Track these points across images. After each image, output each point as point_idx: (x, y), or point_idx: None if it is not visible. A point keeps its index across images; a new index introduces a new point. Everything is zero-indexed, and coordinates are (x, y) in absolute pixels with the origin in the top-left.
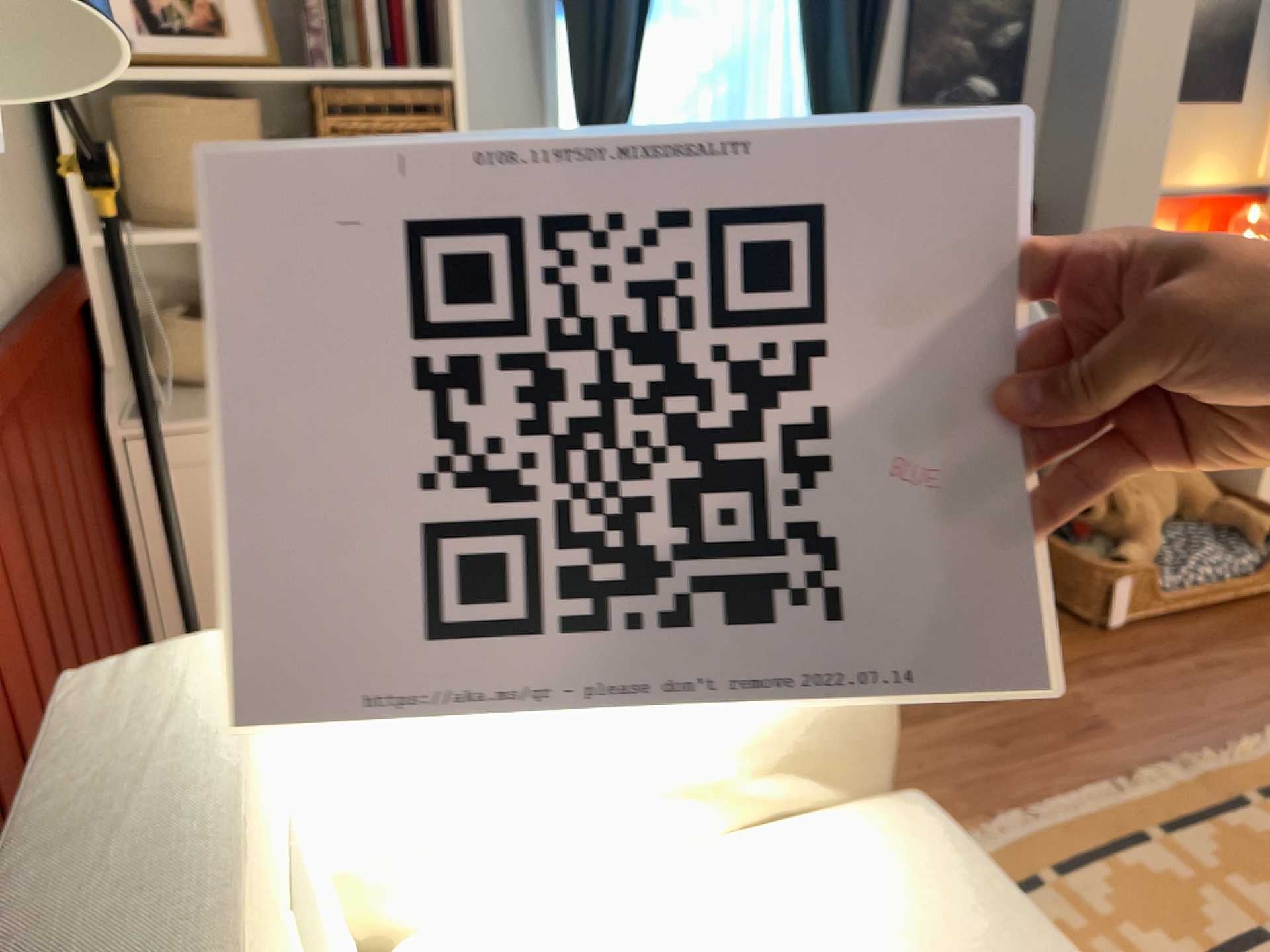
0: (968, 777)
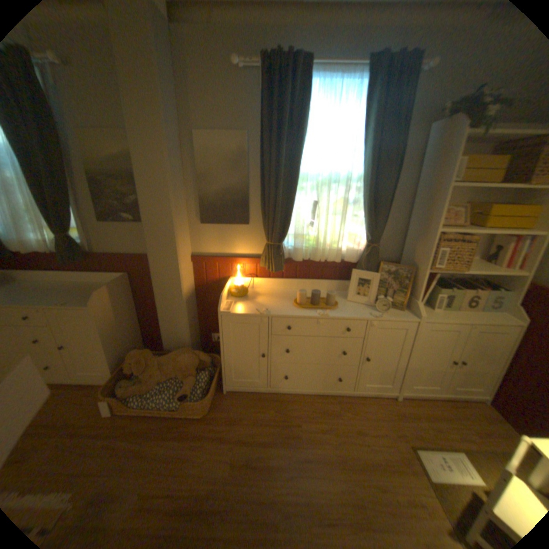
0: None
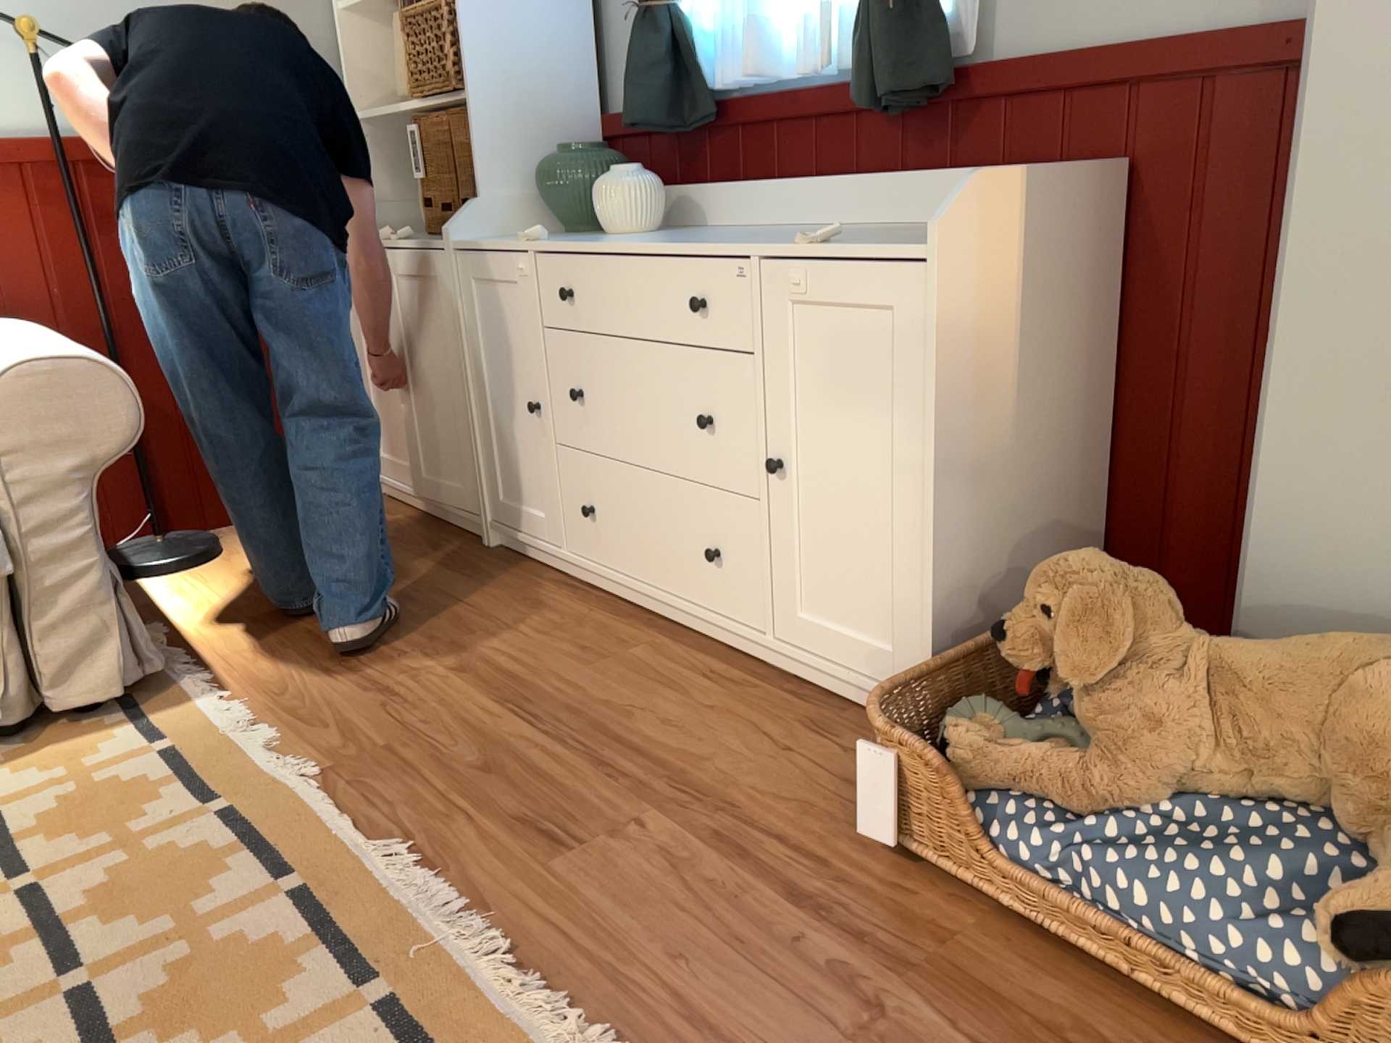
0: (412, 752)
